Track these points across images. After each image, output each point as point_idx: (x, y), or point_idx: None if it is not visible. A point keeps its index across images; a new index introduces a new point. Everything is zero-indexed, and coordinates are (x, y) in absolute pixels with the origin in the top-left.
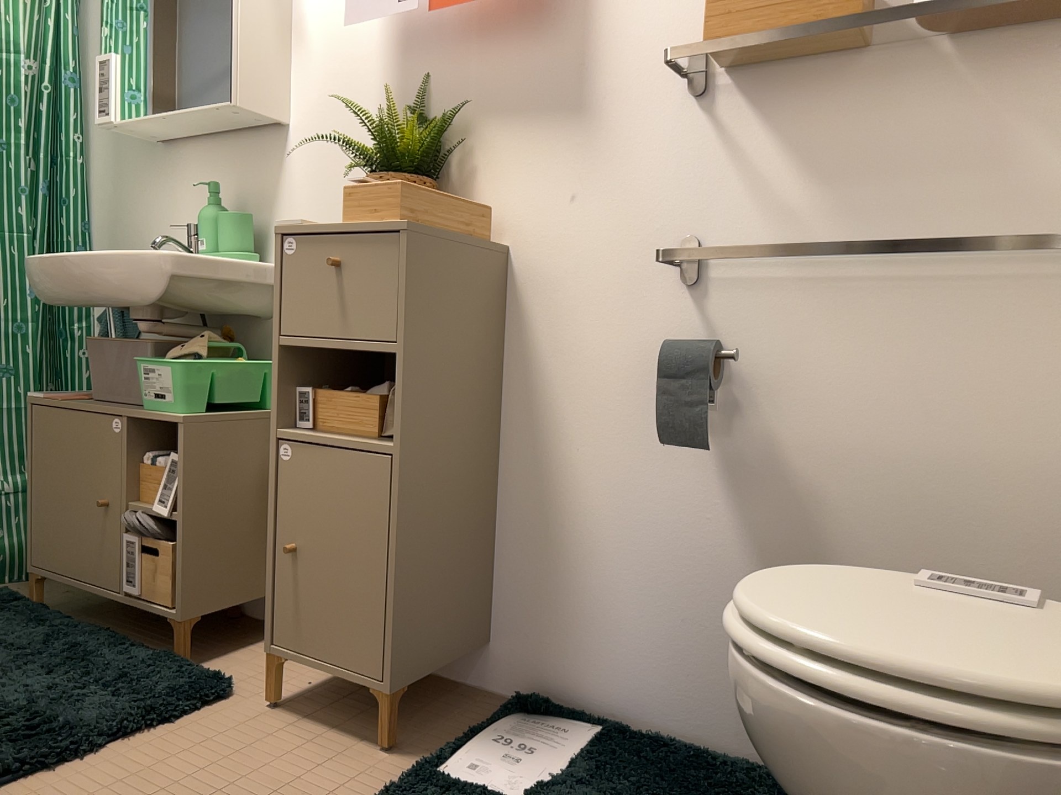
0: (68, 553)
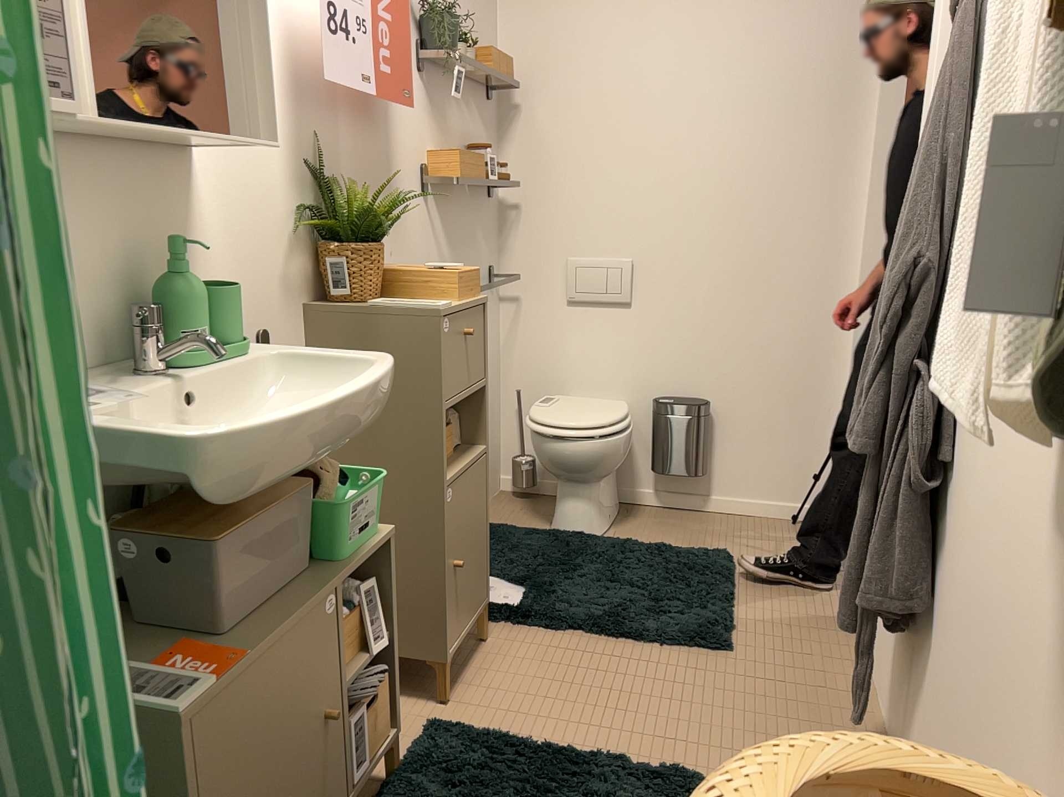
0: None
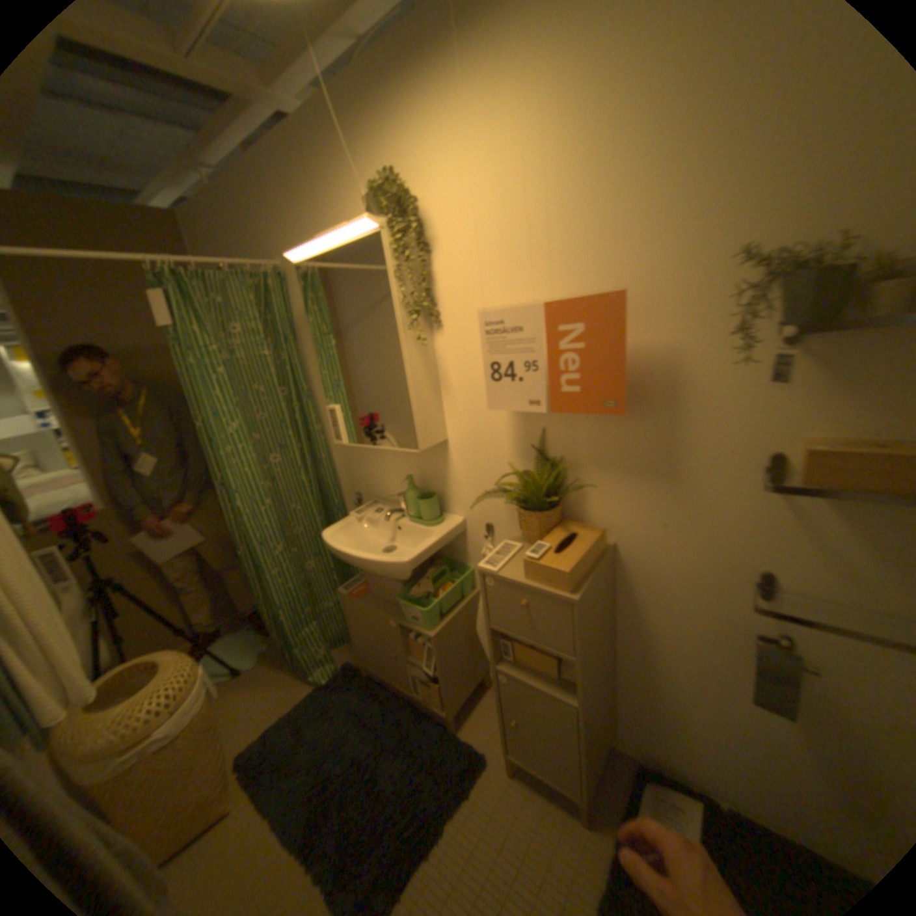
0: (377, 667)
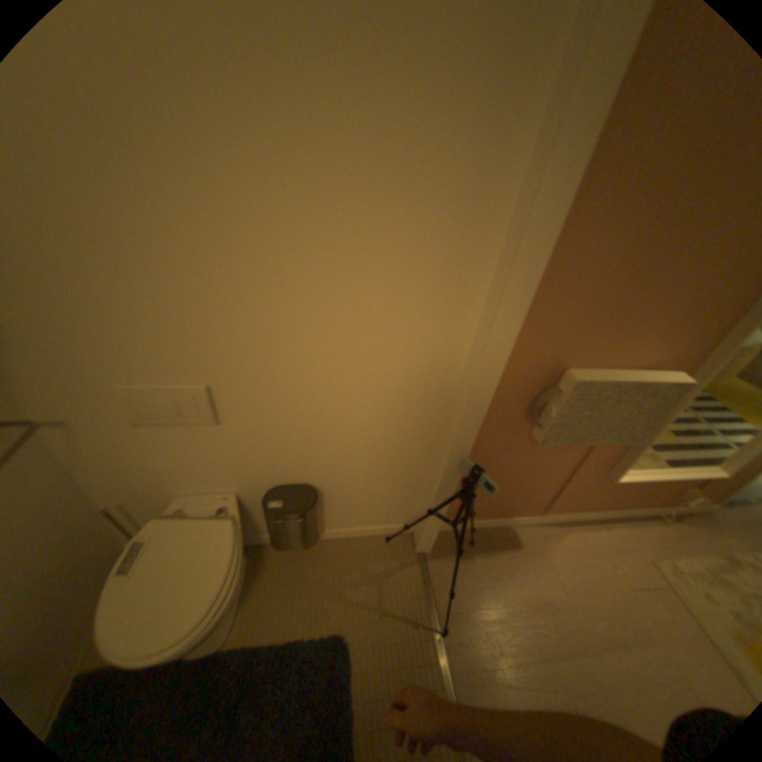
0: None
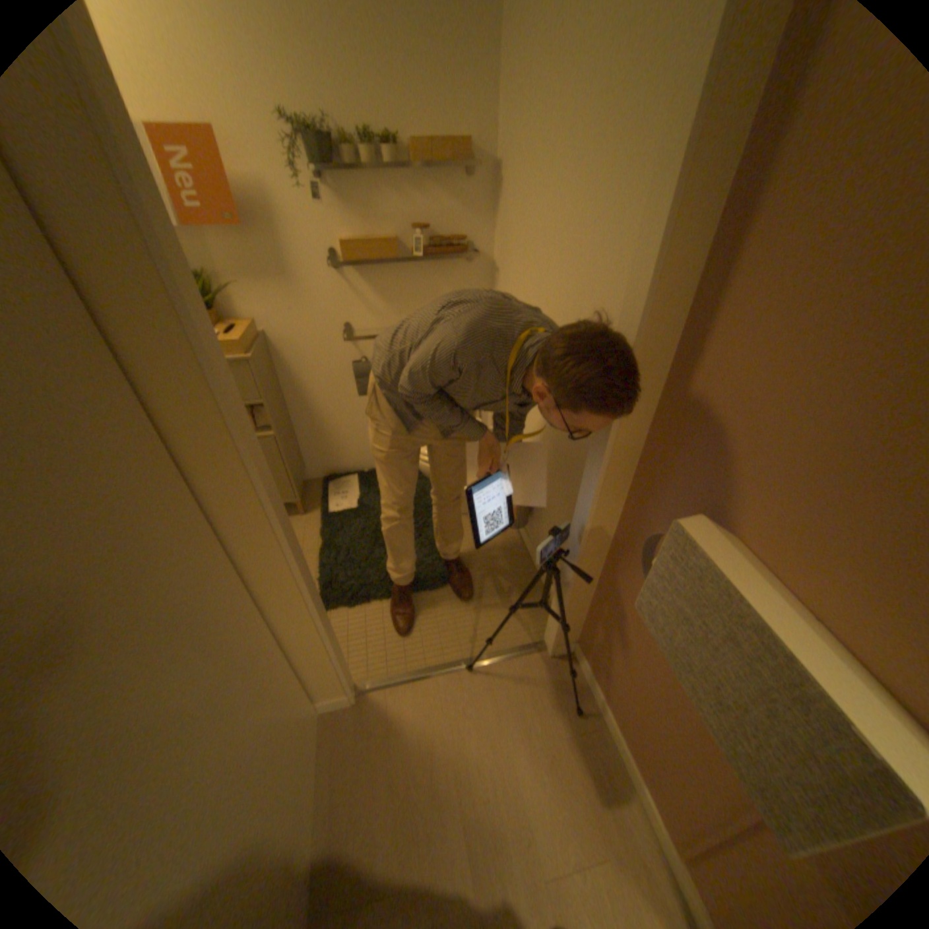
0: None
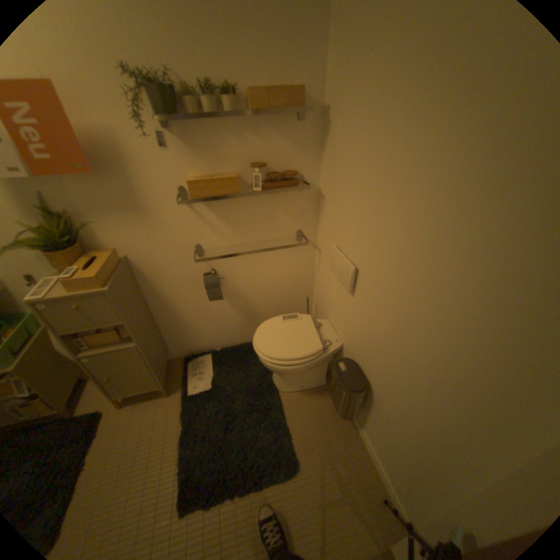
0: None
